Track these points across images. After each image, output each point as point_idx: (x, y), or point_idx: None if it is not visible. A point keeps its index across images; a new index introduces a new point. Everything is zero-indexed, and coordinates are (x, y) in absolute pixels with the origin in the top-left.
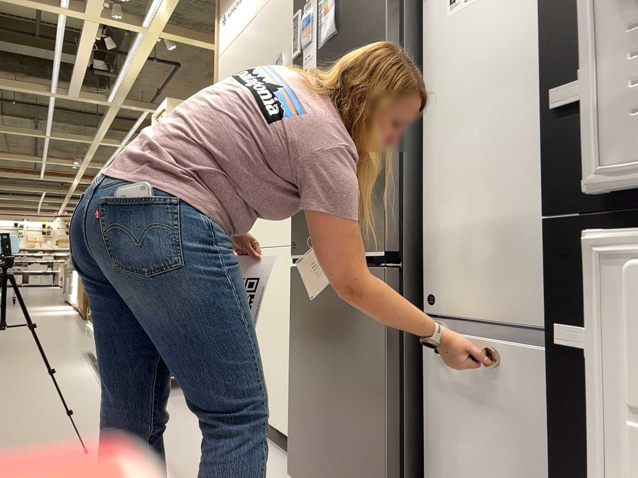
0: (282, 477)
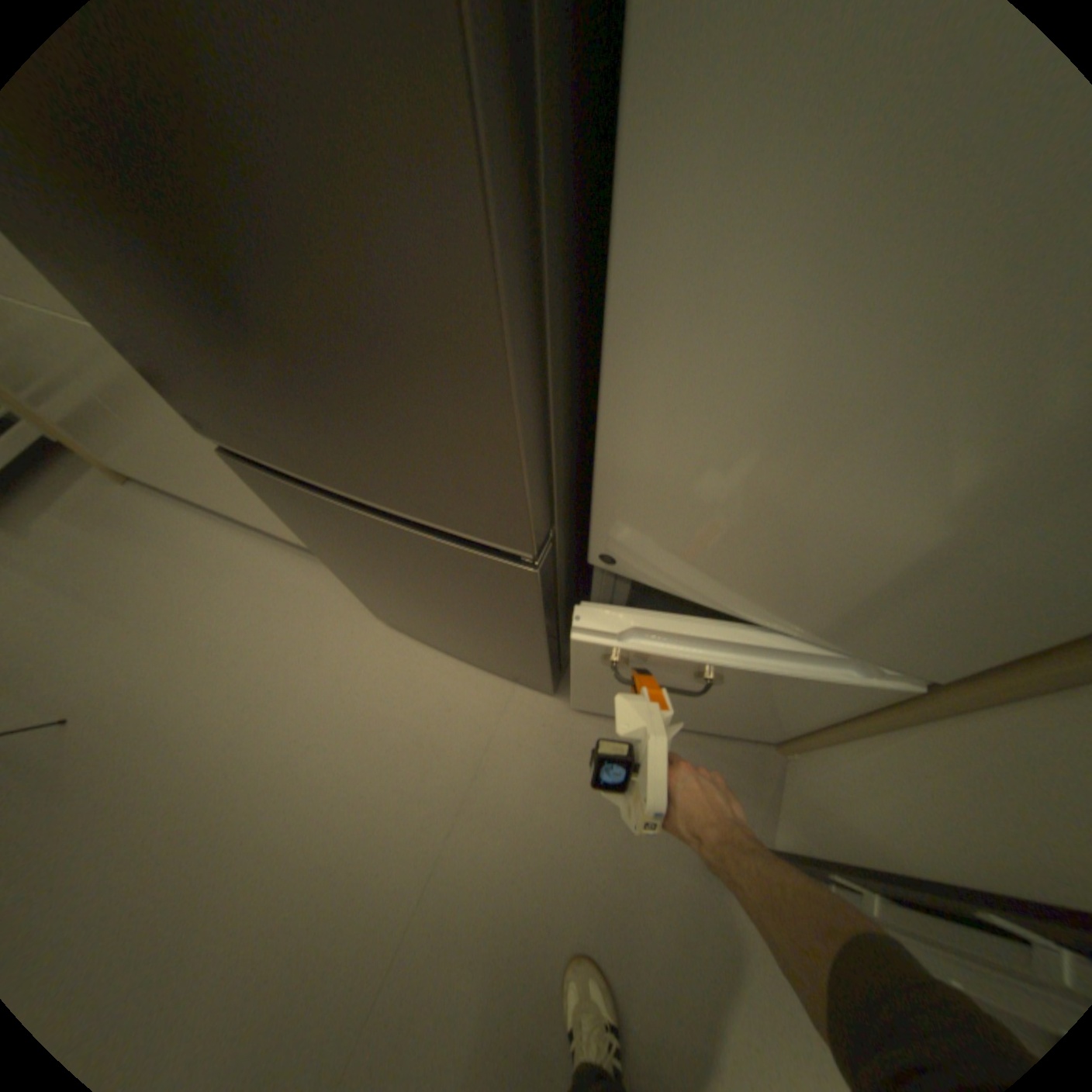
0: (360, 606)
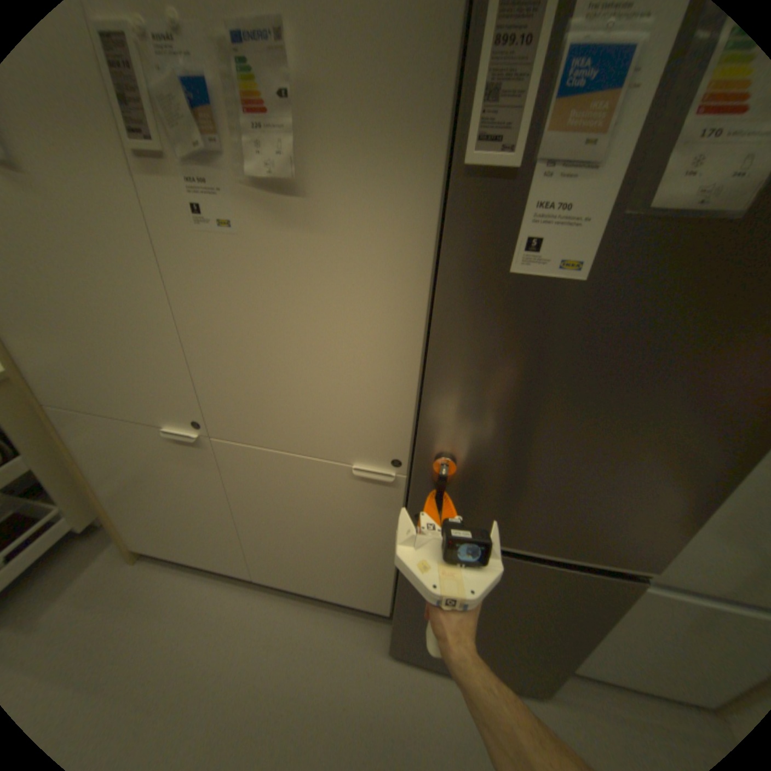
0: (367, 647)
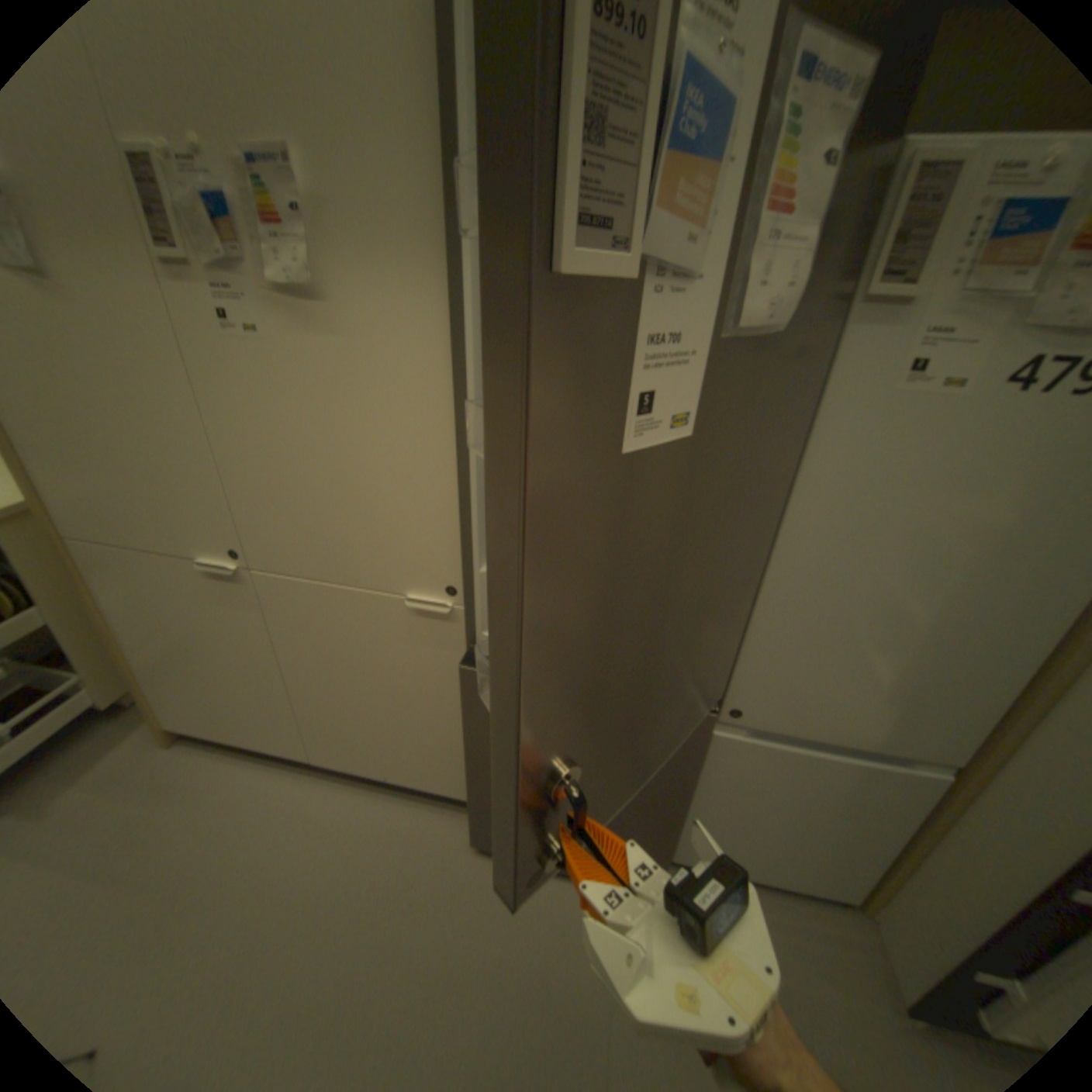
0: (447, 840)
